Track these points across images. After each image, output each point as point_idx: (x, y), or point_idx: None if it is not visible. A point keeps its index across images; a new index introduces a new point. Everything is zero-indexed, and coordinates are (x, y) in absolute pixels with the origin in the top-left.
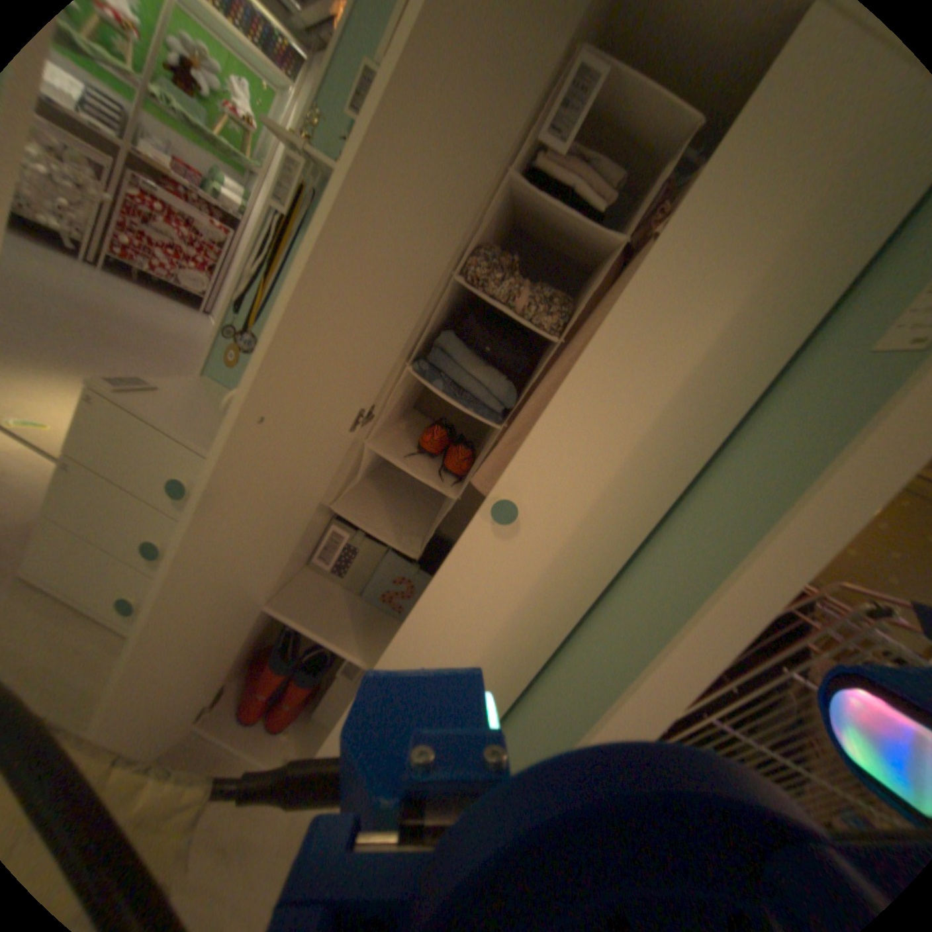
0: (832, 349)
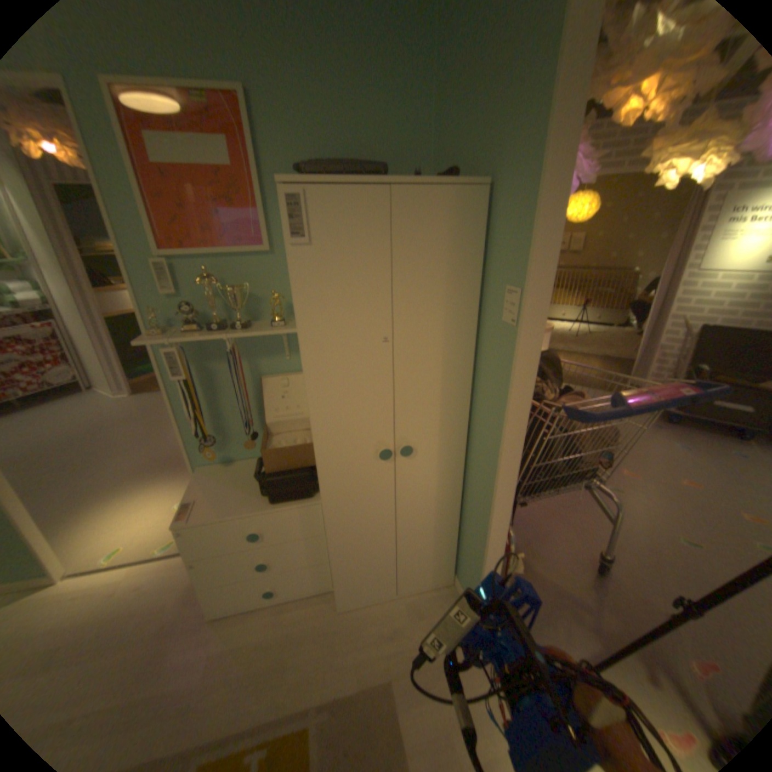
0: (489, 309)
